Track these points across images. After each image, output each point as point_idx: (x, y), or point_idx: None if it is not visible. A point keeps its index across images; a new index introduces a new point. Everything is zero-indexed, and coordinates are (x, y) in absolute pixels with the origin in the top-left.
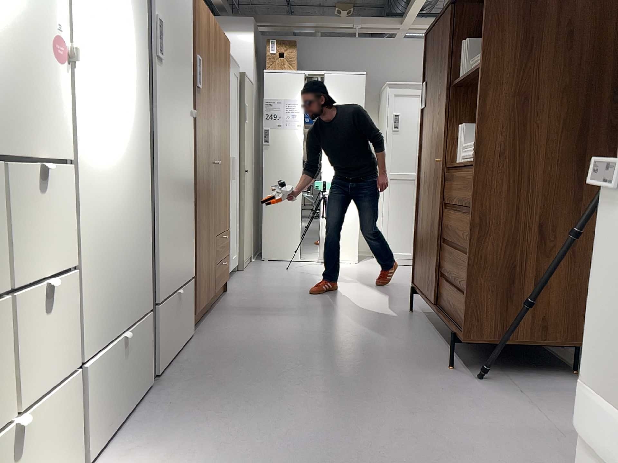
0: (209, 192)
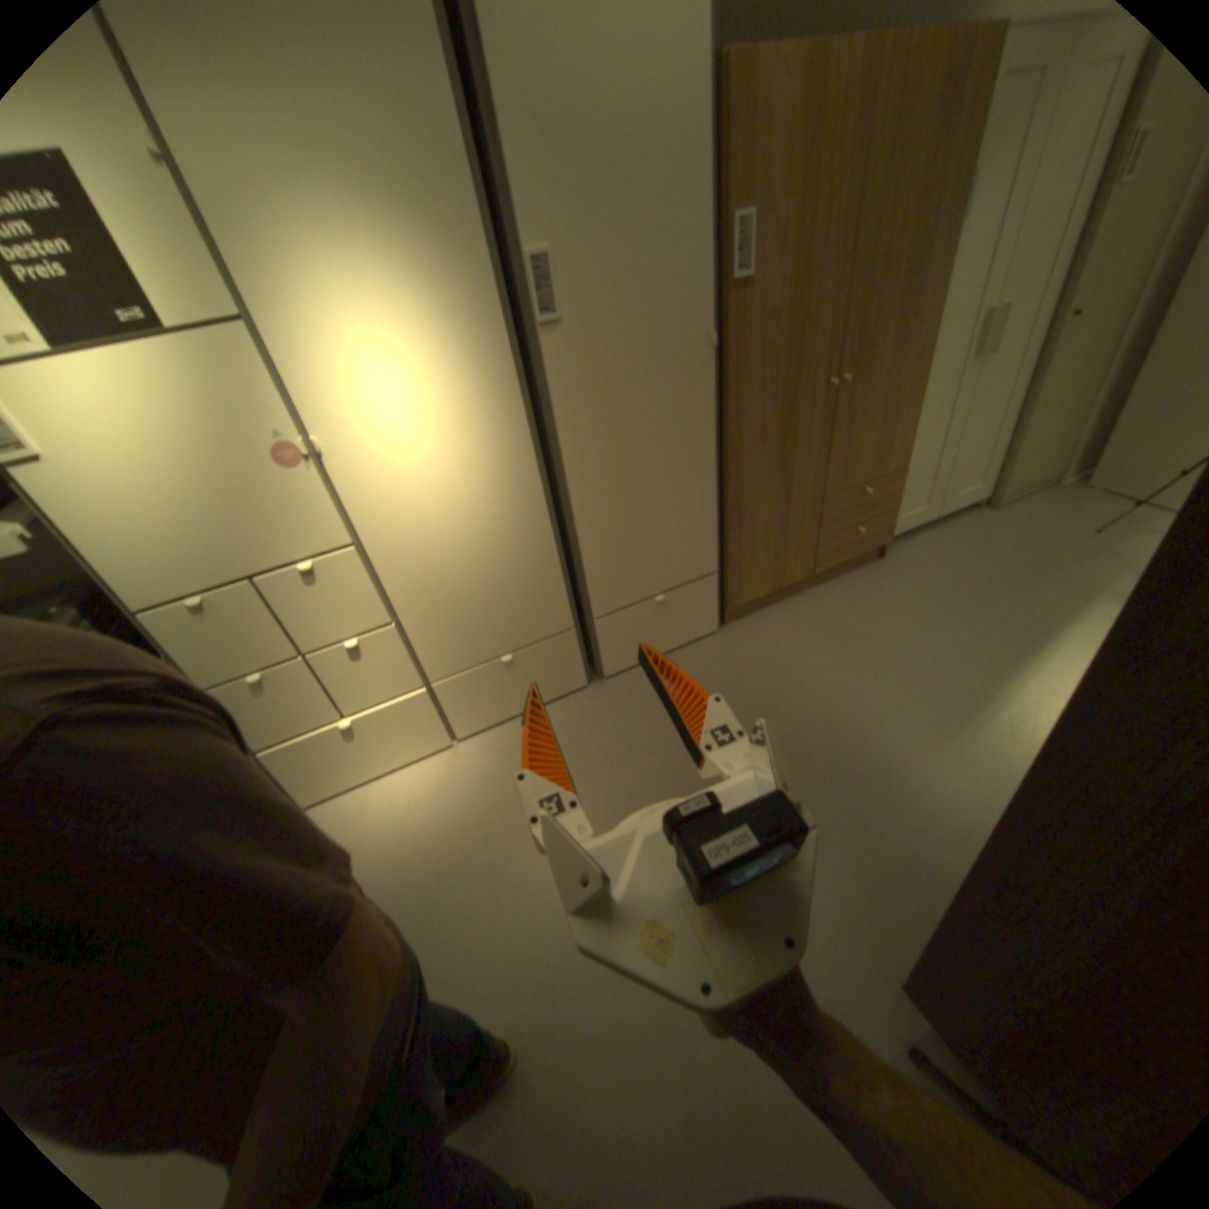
0: (800, 440)
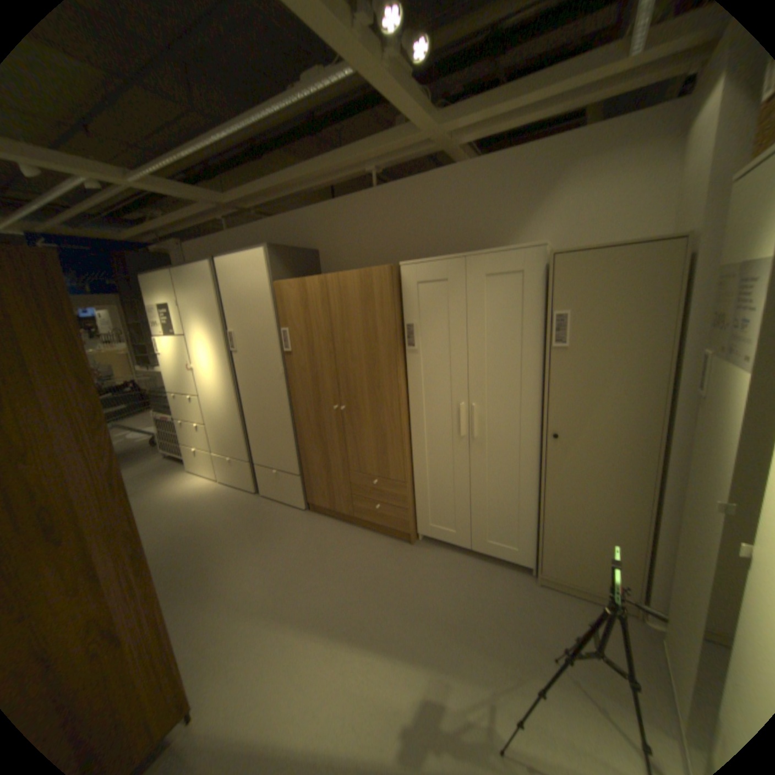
0: (327, 430)
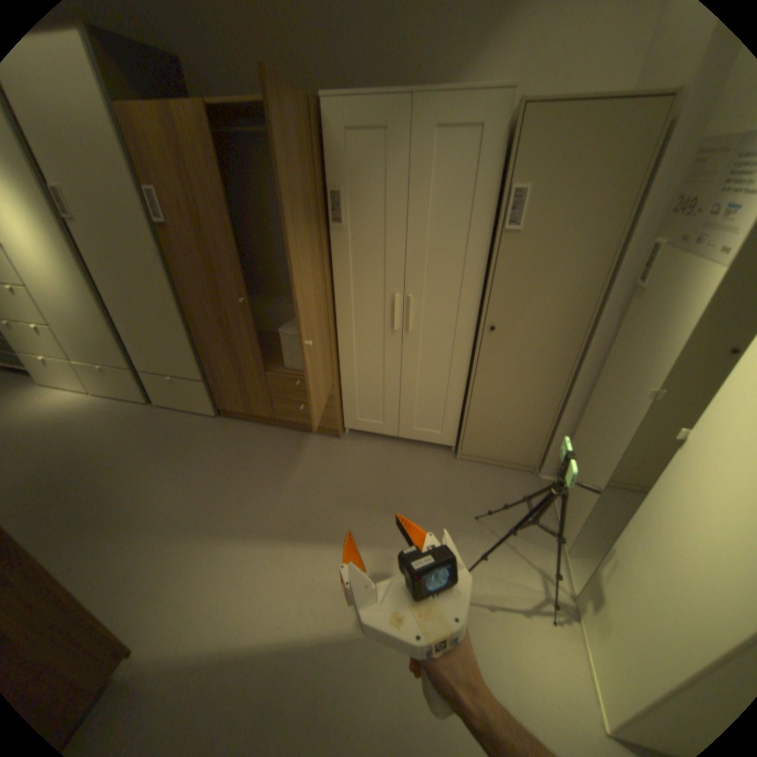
0: (233, 328)
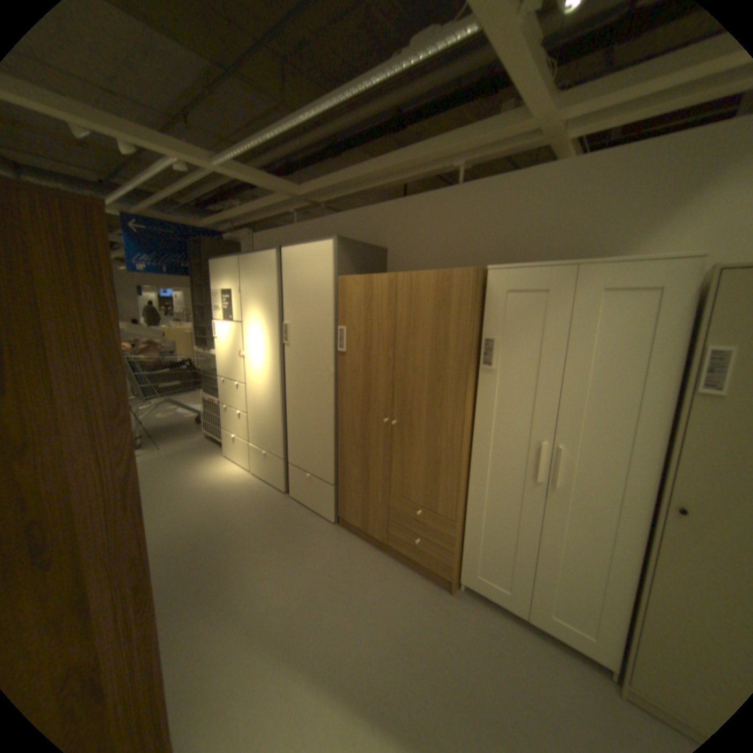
0: (372, 443)
